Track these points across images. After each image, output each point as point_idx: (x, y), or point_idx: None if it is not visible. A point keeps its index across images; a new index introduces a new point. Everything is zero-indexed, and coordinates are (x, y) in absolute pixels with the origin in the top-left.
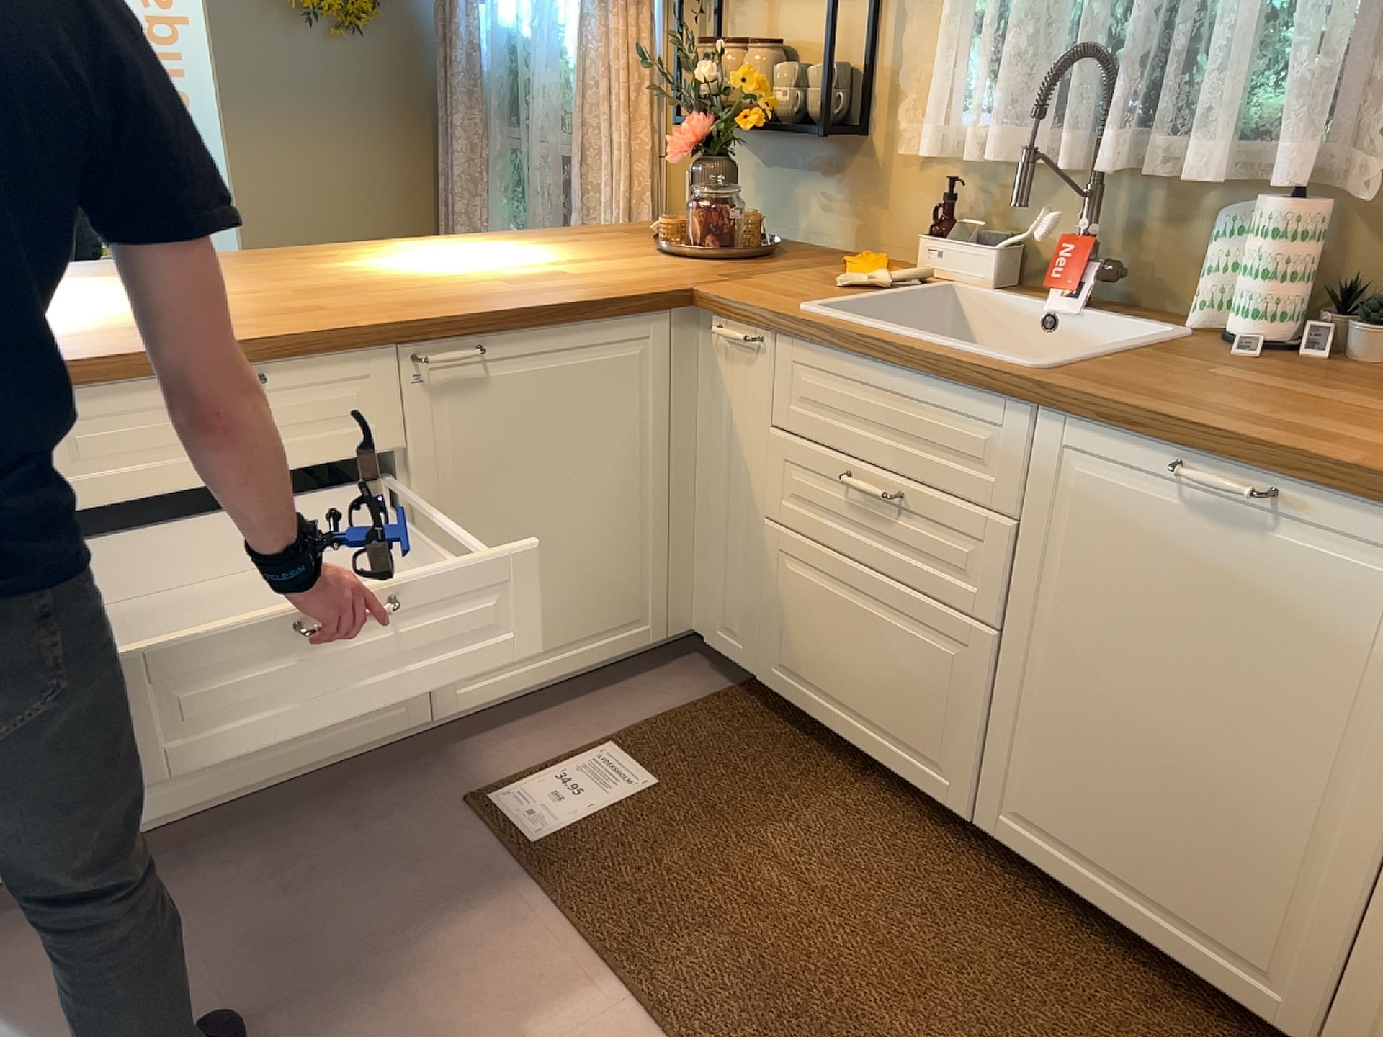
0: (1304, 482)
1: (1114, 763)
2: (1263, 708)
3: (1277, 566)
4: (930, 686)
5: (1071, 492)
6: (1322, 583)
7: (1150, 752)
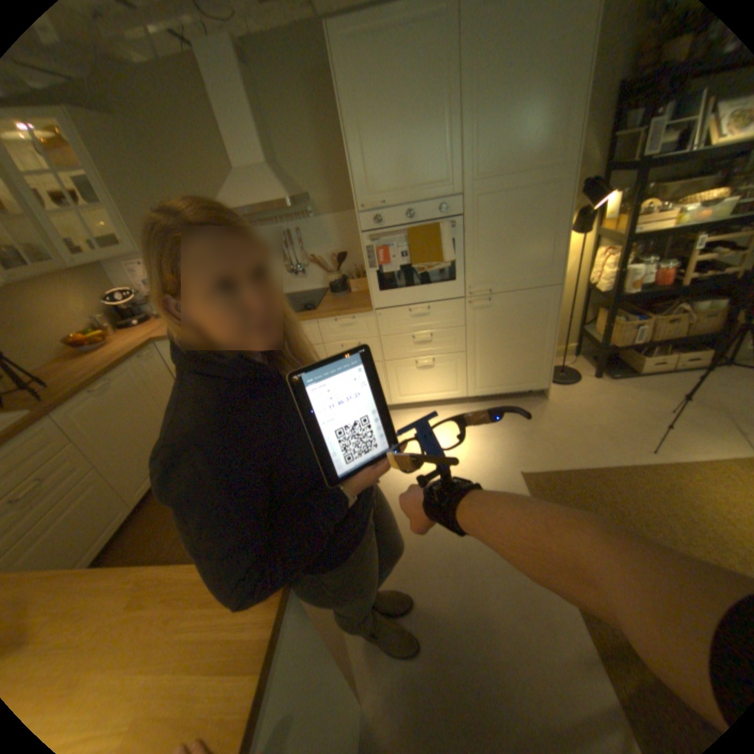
0: (107, 374)
1: (134, 453)
2: (136, 413)
3: (116, 391)
4: (96, 505)
5: (75, 422)
6: (122, 386)
7: (135, 442)
